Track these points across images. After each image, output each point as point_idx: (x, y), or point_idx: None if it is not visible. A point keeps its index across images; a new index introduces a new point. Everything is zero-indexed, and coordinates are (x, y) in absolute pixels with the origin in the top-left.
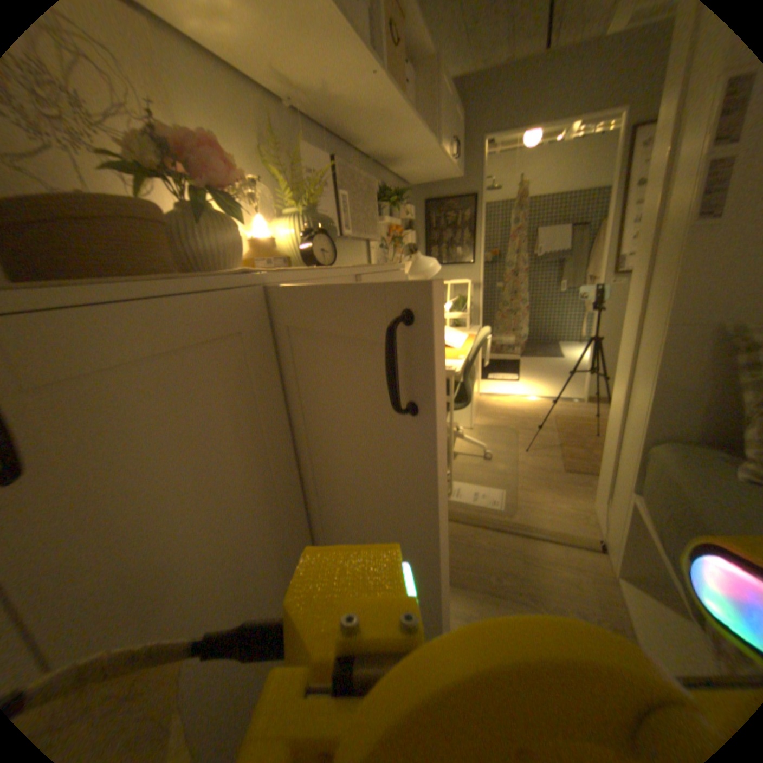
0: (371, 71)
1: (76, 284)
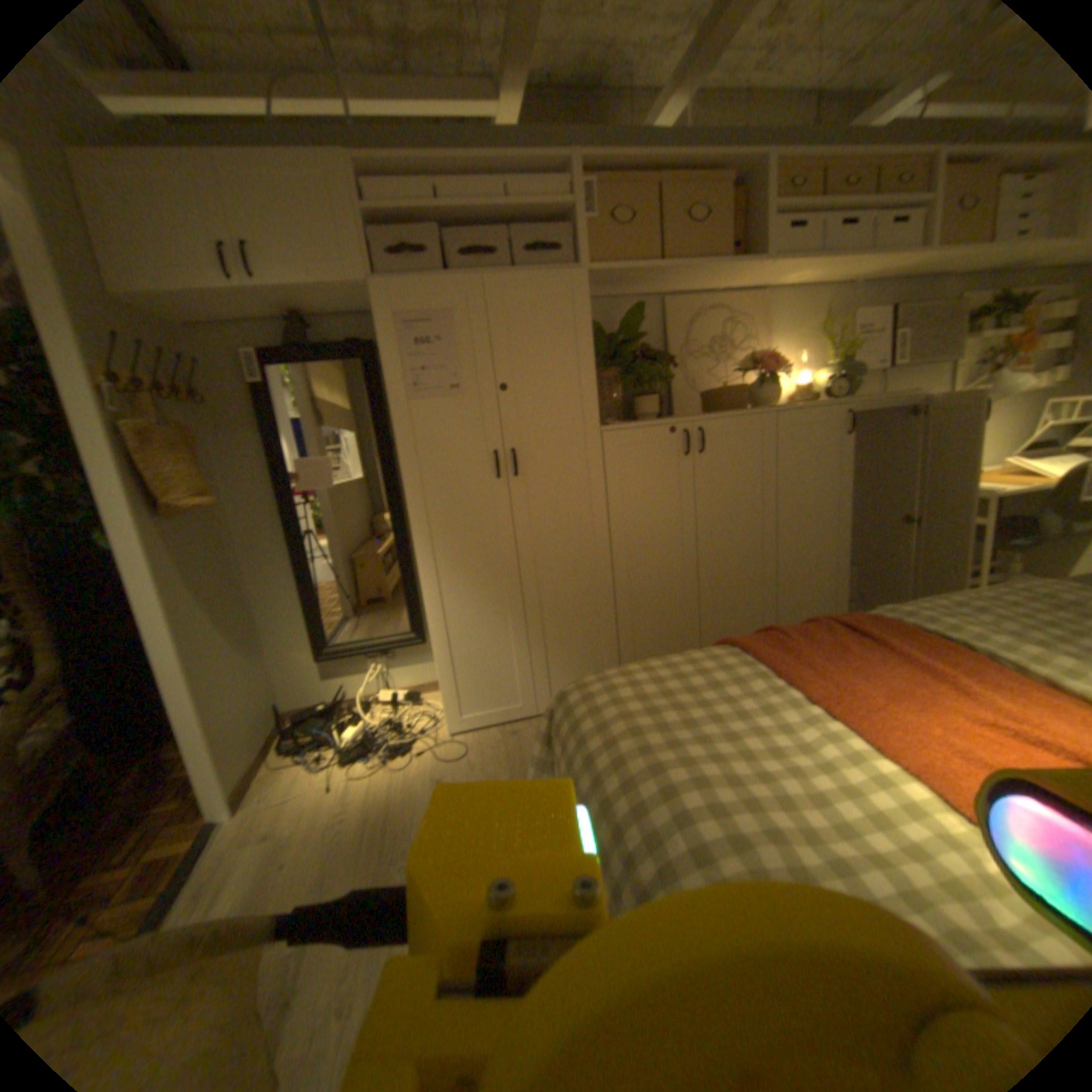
0: (918, 256)
1: (718, 413)
